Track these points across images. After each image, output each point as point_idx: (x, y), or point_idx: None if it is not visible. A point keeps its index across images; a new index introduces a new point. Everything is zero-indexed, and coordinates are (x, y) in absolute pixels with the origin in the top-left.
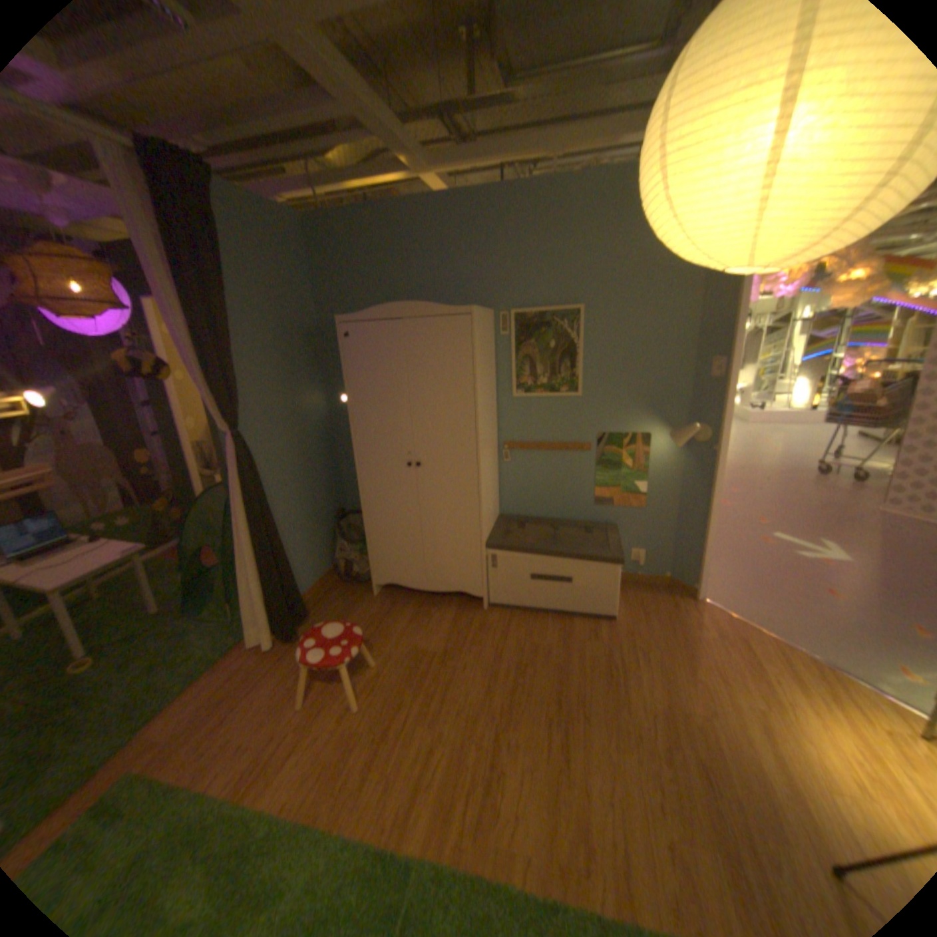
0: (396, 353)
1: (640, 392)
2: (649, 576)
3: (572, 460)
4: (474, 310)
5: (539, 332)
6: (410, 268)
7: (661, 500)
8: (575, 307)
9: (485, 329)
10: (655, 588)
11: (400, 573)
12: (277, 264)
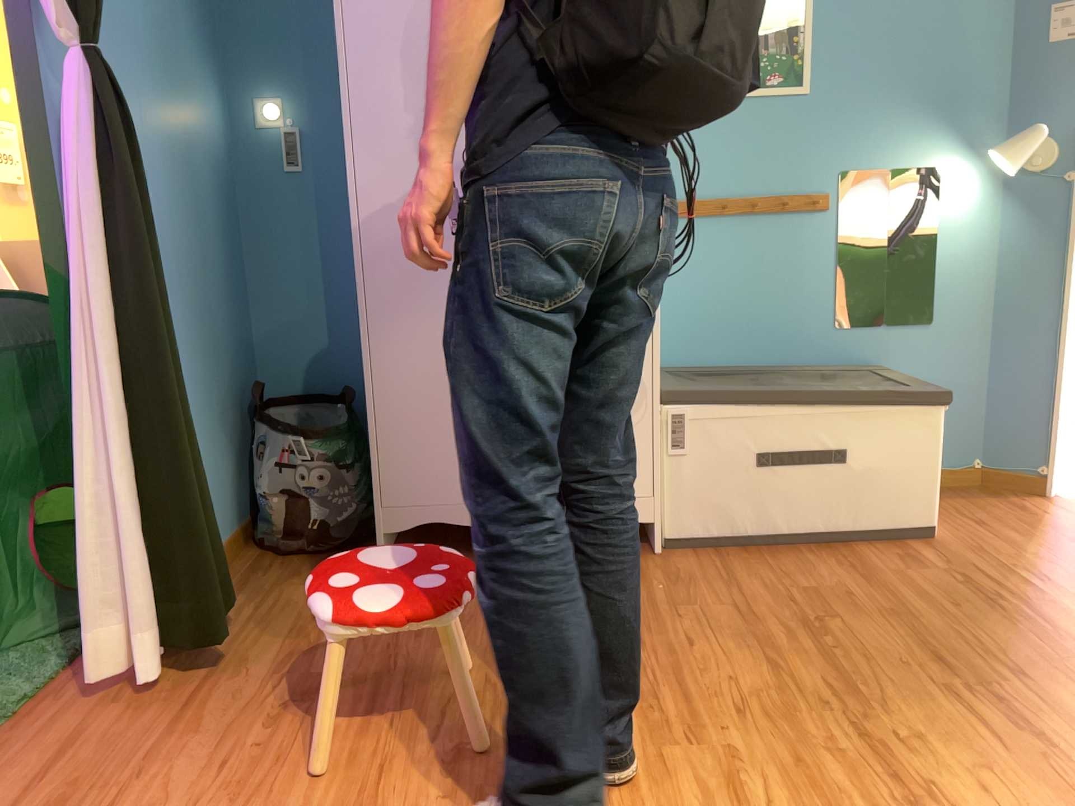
0: None
1: (921, 84)
2: (943, 472)
3: (791, 235)
4: None
5: None
6: None
7: (963, 306)
8: None
9: None
10: (961, 492)
11: (450, 491)
12: None
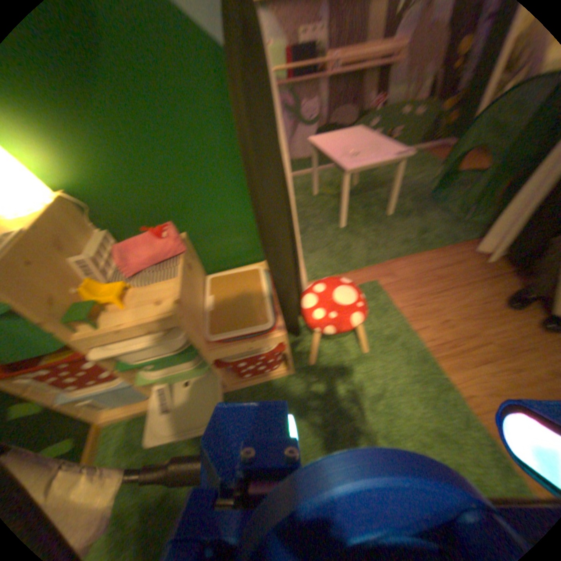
0: None
1: None
2: None
3: None
4: None
5: None
6: None
7: None
8: None
9: None
10: None
11: None
12: None
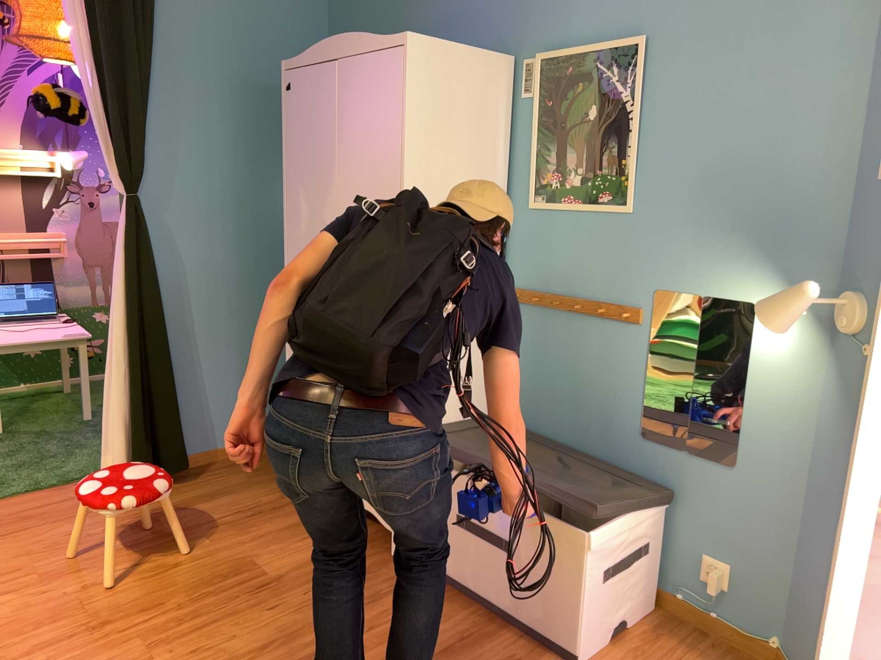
0: (329, 111)
1: (740, 213)
2: (733, 629)
3: (610, 339)
4: (412, 39)
5: (575, 92)
6: (425, 0)
7: (770, 460)
8: (631, 42)
9: (467, 81)
10: None
11: None
12: (271, 4)
